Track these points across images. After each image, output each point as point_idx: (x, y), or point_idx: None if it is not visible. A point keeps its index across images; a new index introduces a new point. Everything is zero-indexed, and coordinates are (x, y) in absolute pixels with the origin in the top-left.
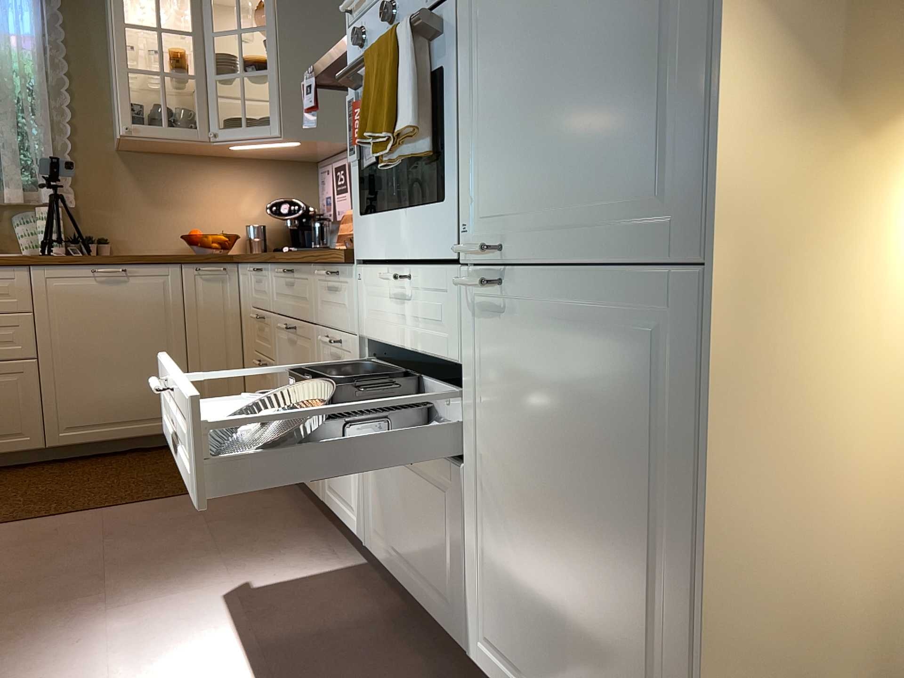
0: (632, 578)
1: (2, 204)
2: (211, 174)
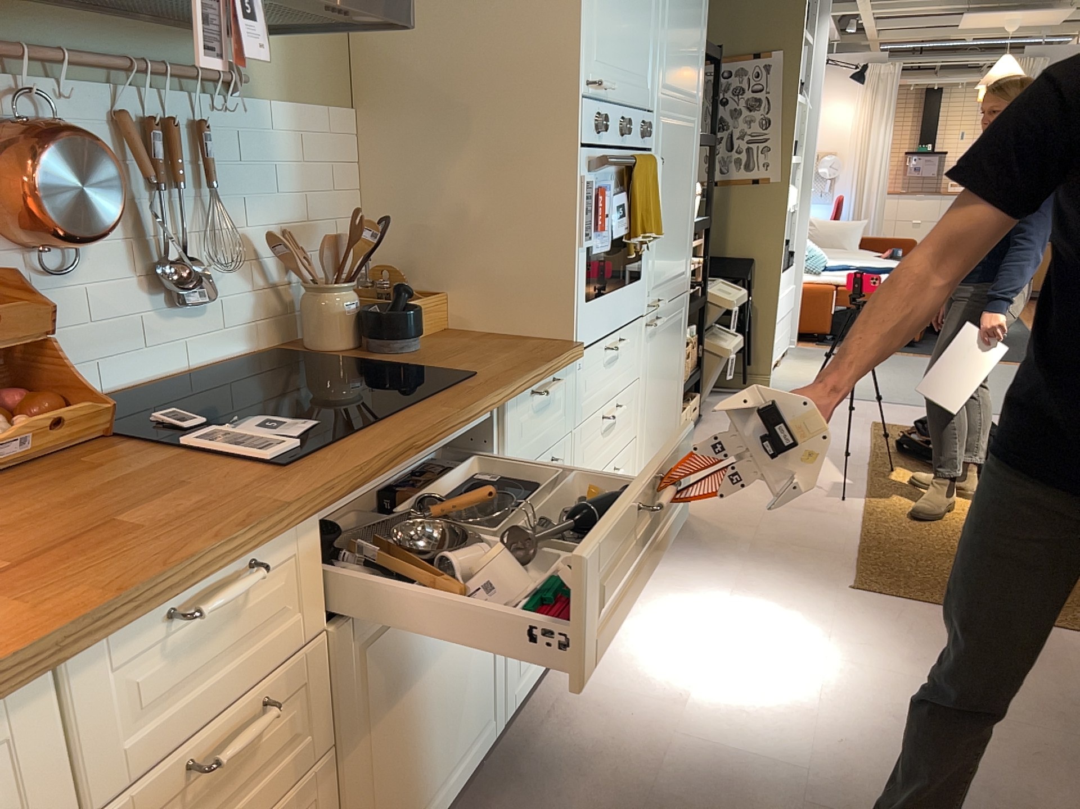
0: (673, 405)
1: None
2: None
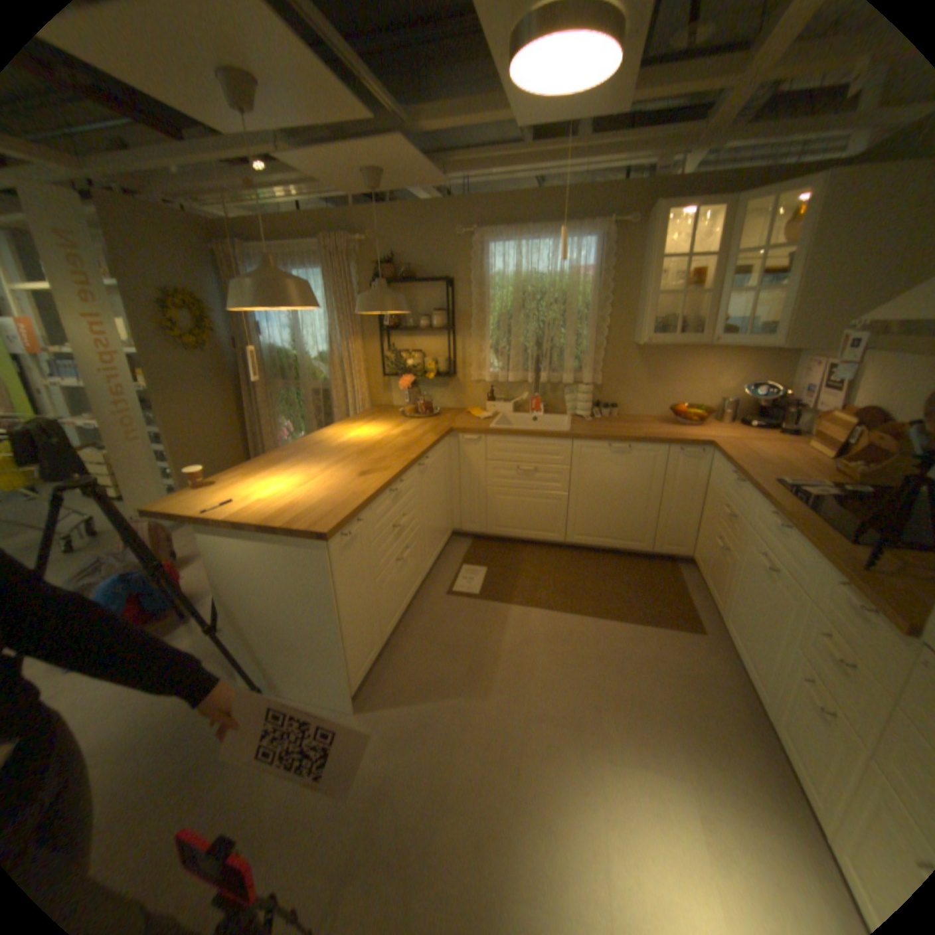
0: None
1: (559, 381)
2: (701, 357)
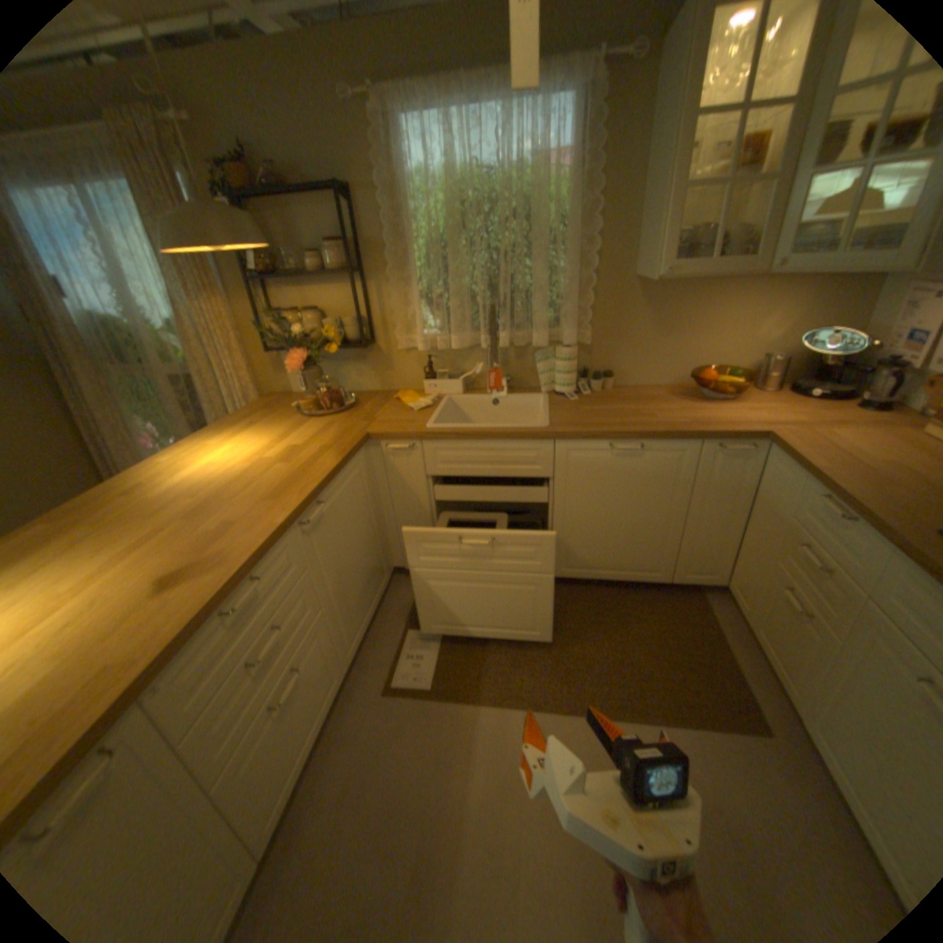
0: None
1: (527, 342)
2: (736, 293)
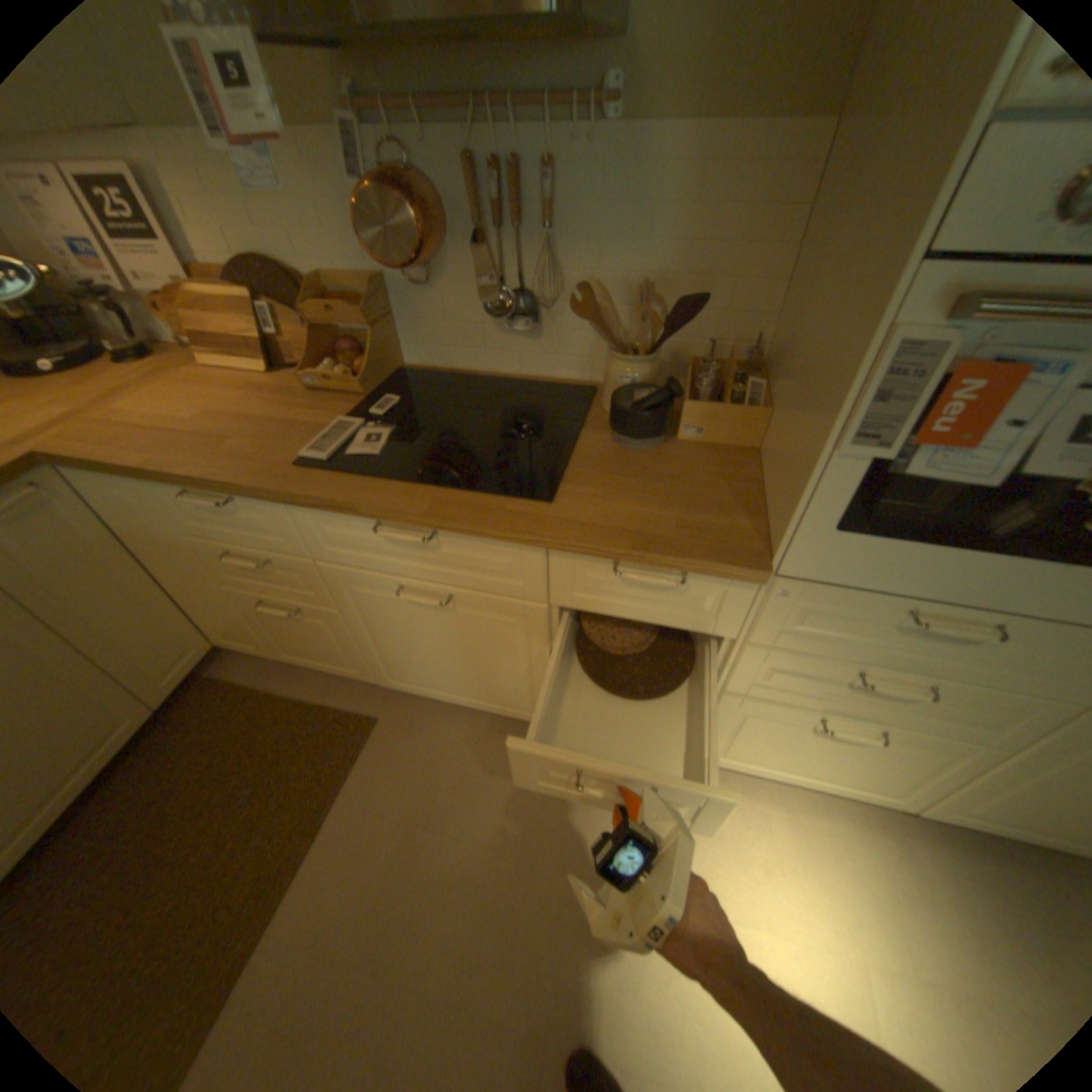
0: None
1: None
2: None
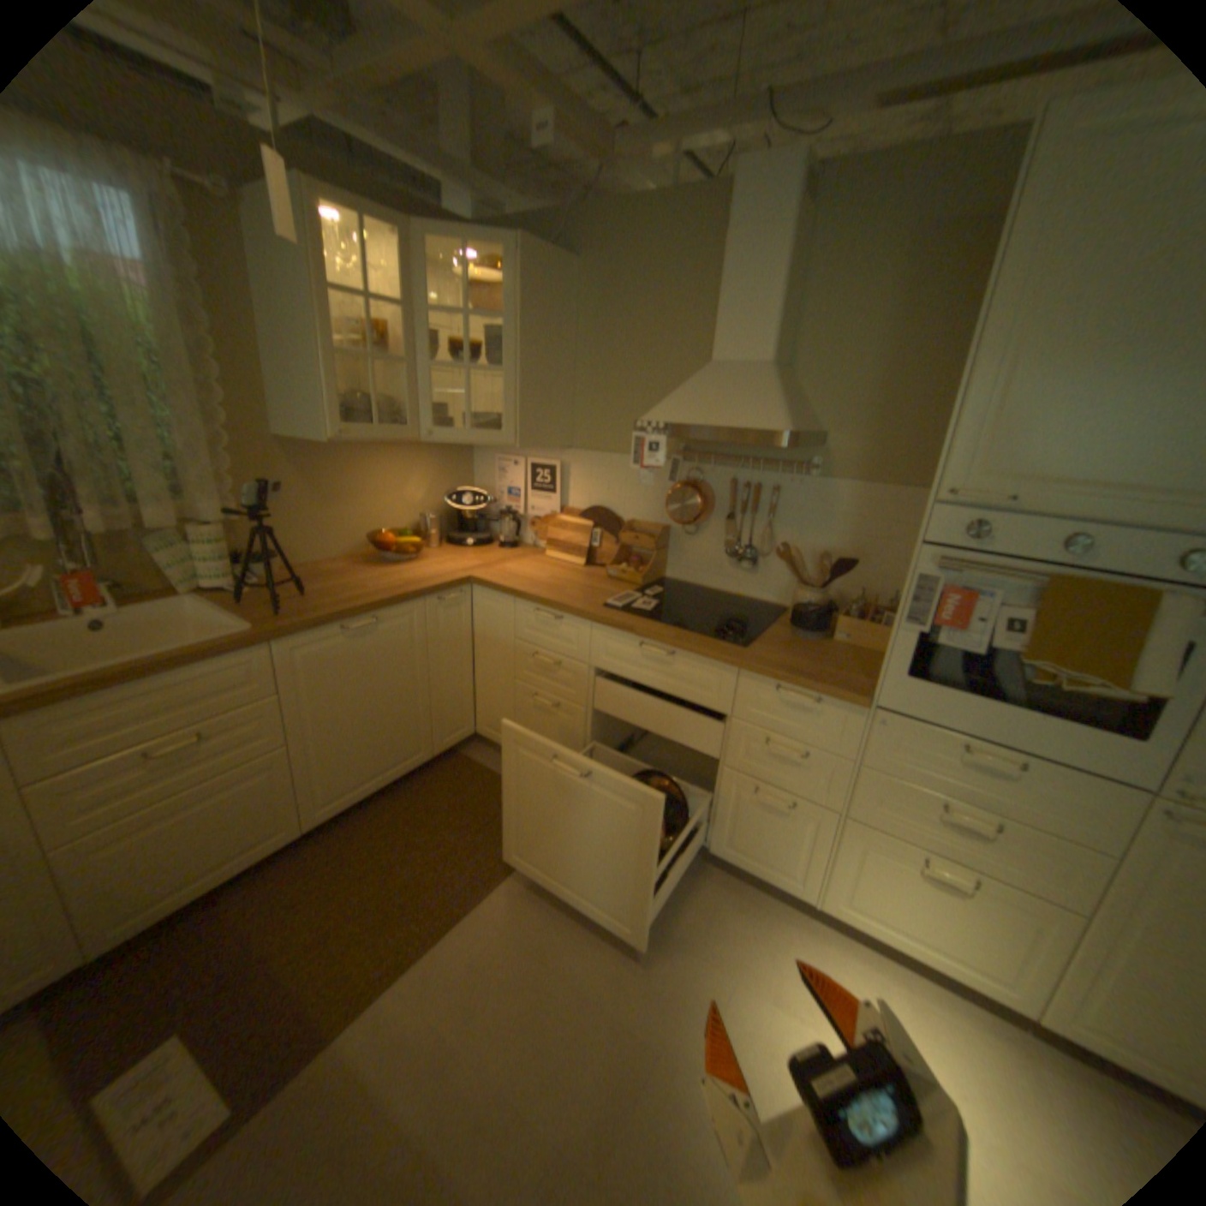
0: None
1: (130, 527)
2: (378, 461)
